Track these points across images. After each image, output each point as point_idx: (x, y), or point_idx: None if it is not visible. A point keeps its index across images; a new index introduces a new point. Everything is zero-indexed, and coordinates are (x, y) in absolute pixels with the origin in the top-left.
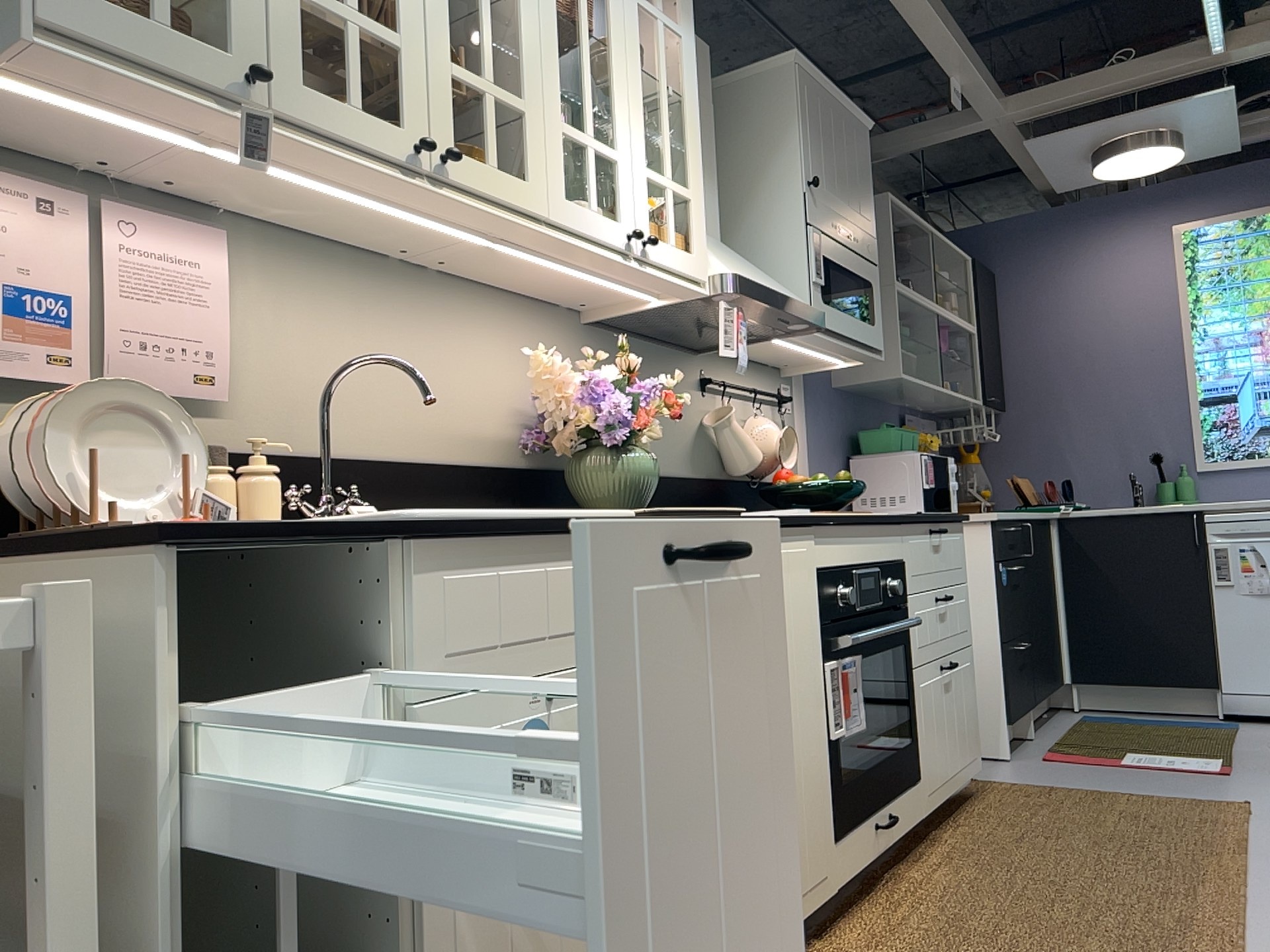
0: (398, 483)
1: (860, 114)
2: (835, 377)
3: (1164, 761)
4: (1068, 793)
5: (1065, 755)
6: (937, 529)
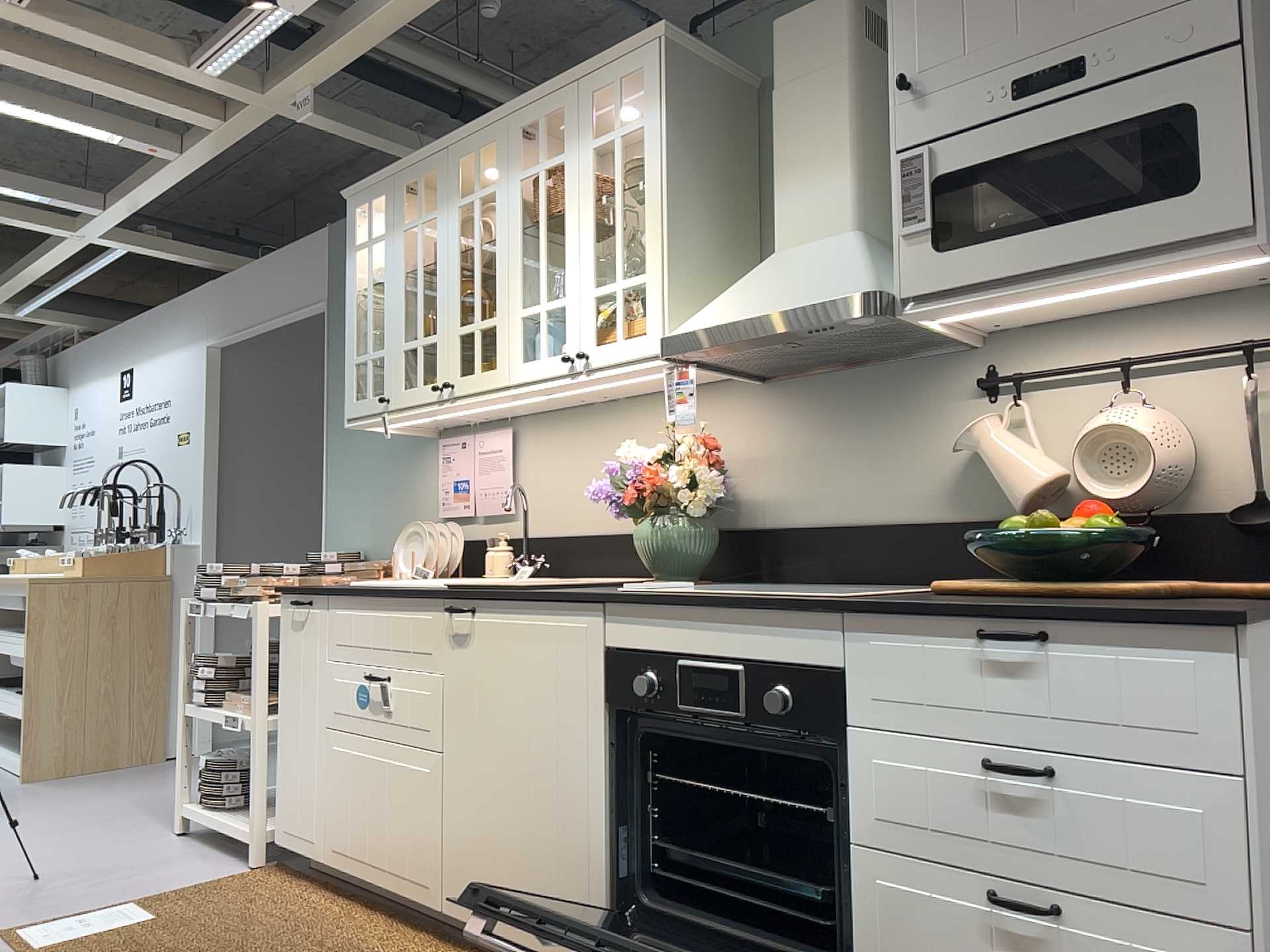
0: (589, 550)
1: None
2: None
3: None
4: None
5: None
6: (1001, 630)
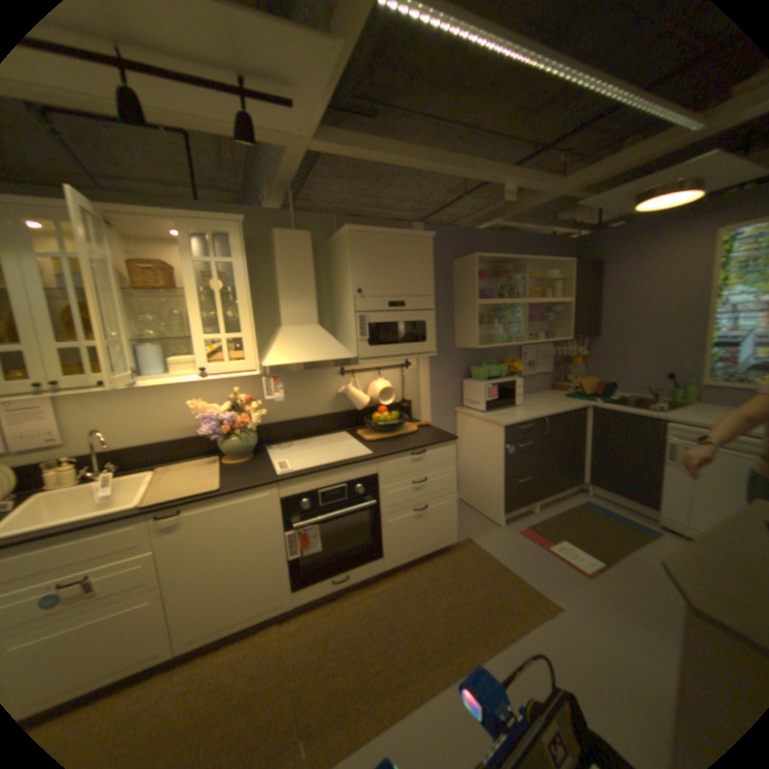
0: (149, 452)
1: (418, 234)
2: (455, 344)
3: (573, 557)
4: (491, 567)
5: (532, 535)
6: (417, 453)
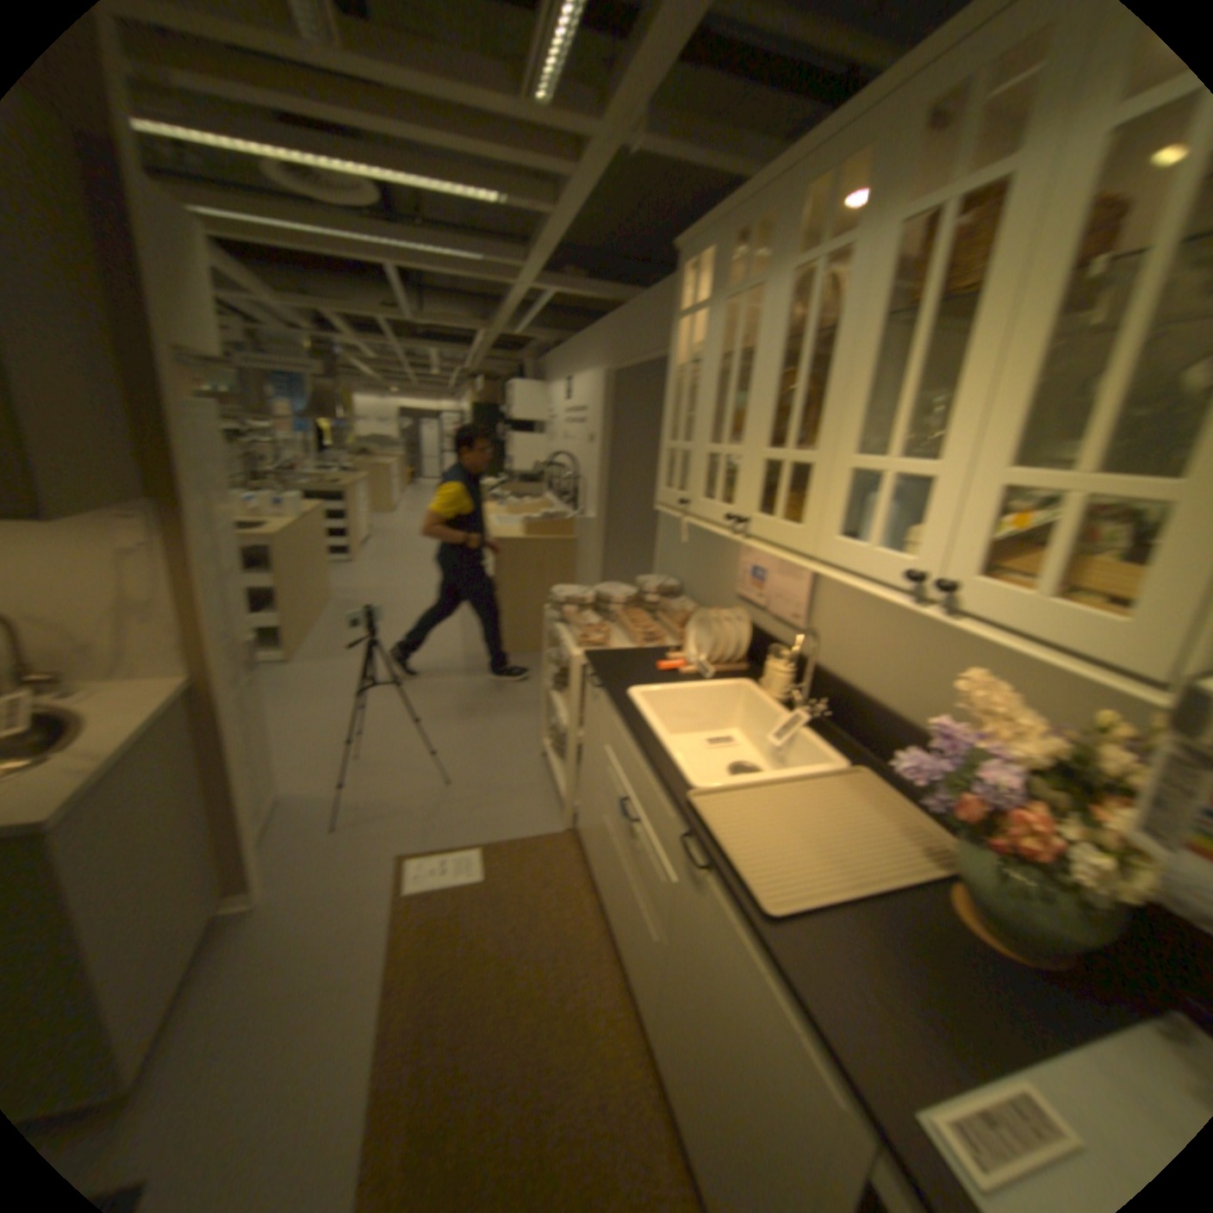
0: (885, 726)
1: None
2: None
3: None
4: None
5: None
6: None
